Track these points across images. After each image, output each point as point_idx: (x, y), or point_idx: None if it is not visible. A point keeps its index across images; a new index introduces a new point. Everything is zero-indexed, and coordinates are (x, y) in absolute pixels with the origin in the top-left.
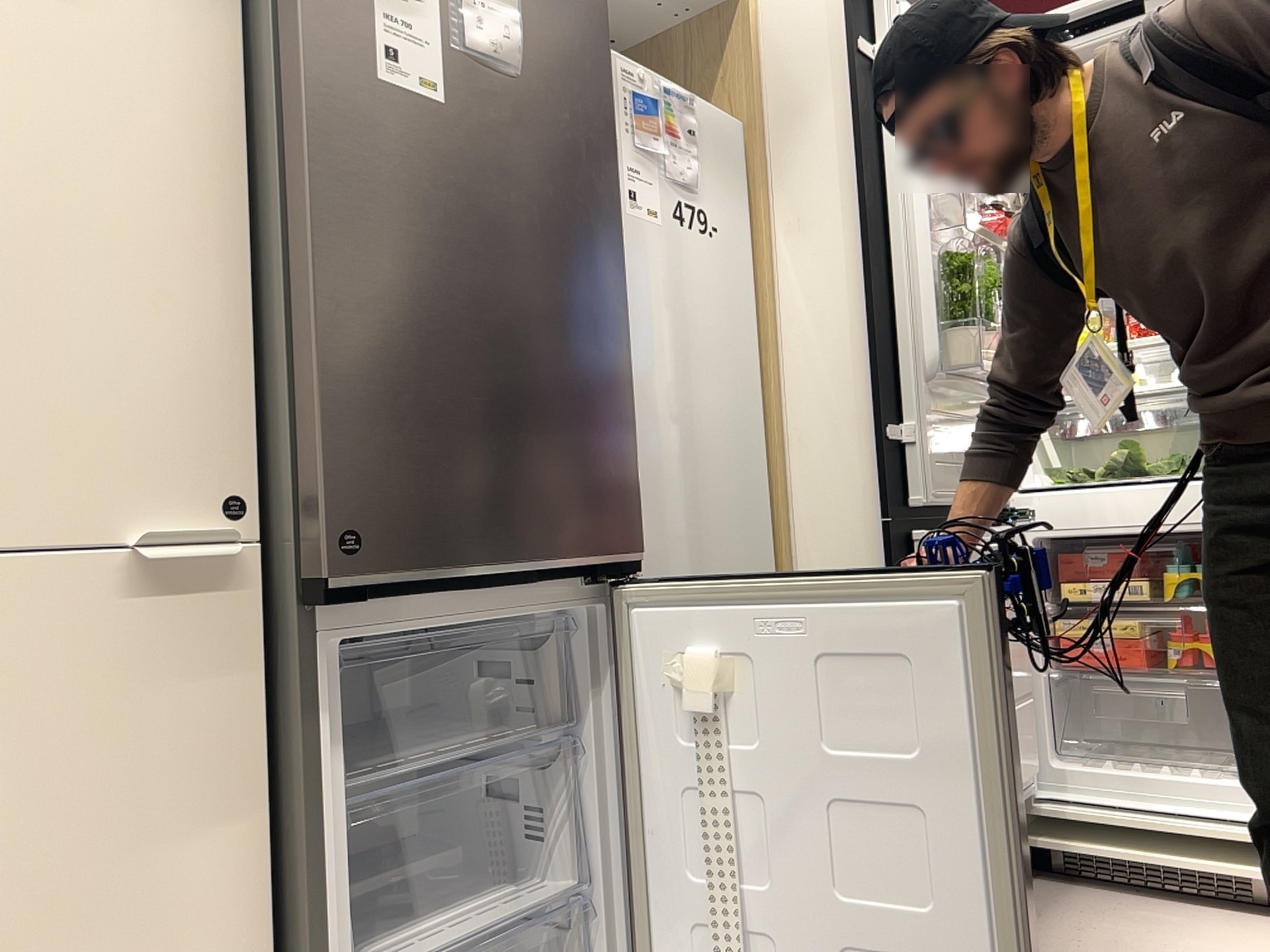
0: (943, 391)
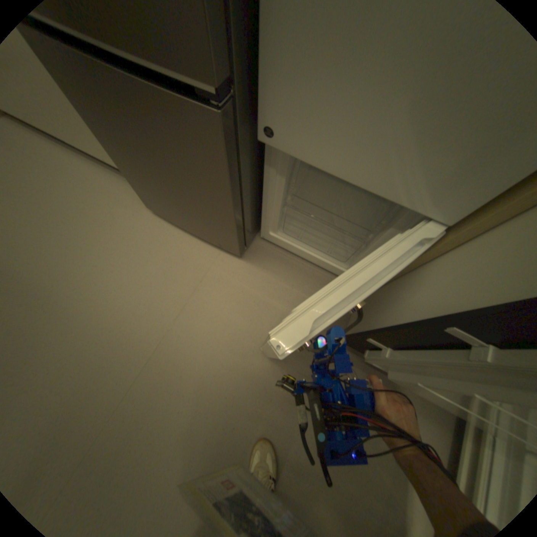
0: None
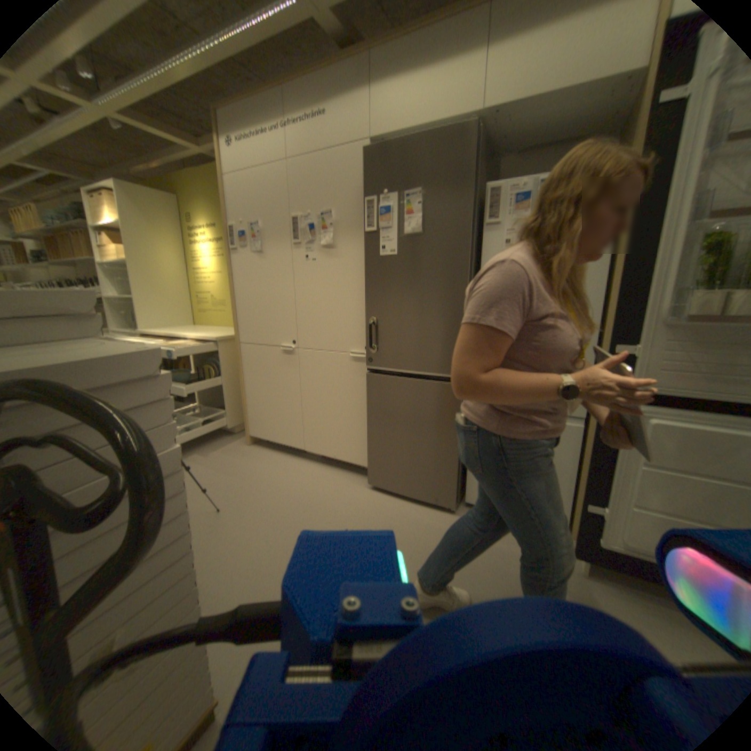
0: (691, 328)
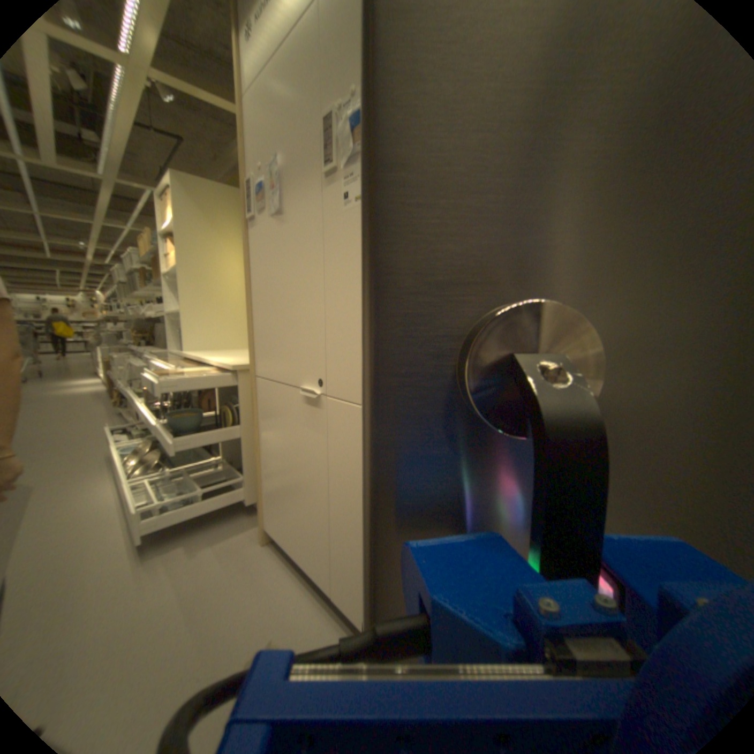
0: None
